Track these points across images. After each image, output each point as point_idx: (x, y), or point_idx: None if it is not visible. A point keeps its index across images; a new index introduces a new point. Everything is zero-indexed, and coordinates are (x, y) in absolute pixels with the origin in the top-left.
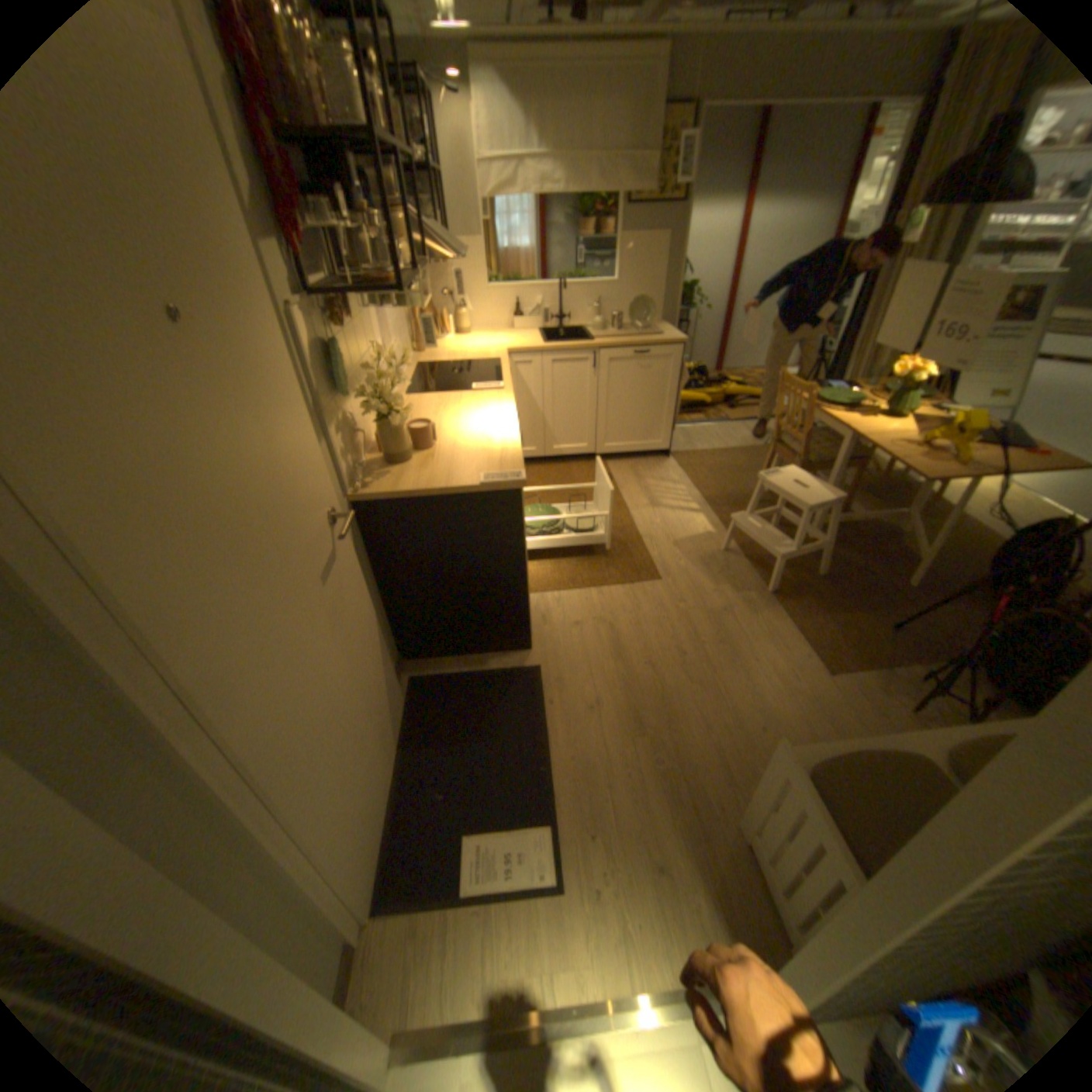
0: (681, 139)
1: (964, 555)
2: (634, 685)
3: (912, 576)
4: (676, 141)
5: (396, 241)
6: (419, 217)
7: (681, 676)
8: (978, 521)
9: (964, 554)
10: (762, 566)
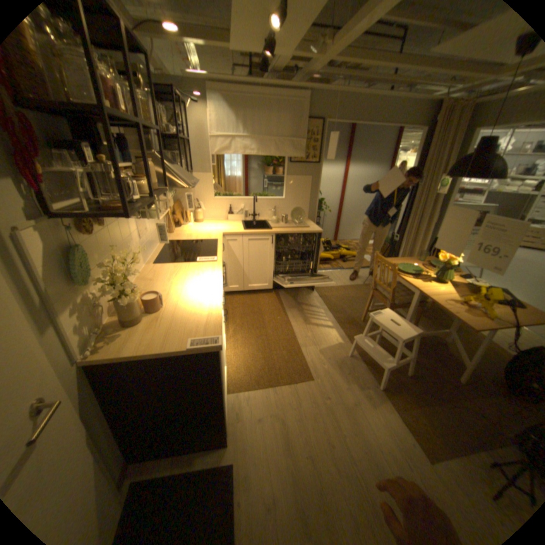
0: (315, 135)
1: (483, 360)
2: (299, 482)
3: (461, 378)
4: (313, 135)
5: (141, 179)
6: (163, 164)
7: (332, 471)
8: (484, 335)
9: (483, 359)
10: (373, 369)
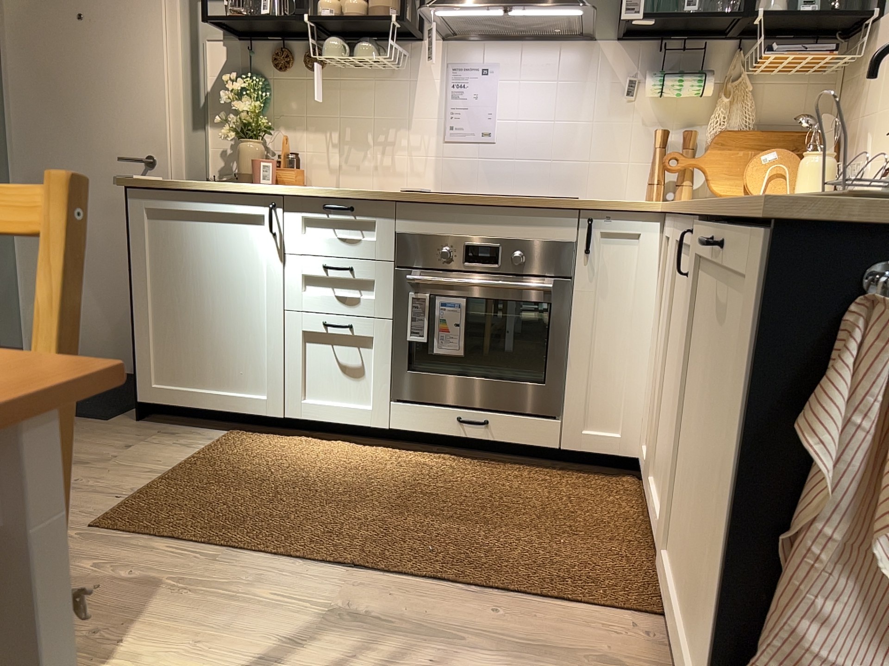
0: None
1: None
2: None
3: None
4: None
5: None
6: None
7: None
8: None
9: None
10: None
